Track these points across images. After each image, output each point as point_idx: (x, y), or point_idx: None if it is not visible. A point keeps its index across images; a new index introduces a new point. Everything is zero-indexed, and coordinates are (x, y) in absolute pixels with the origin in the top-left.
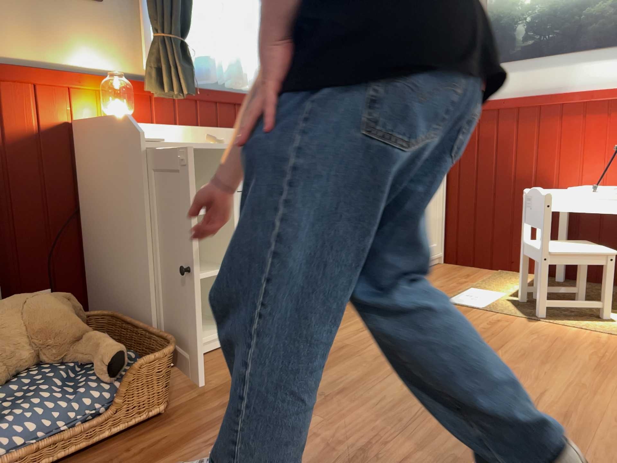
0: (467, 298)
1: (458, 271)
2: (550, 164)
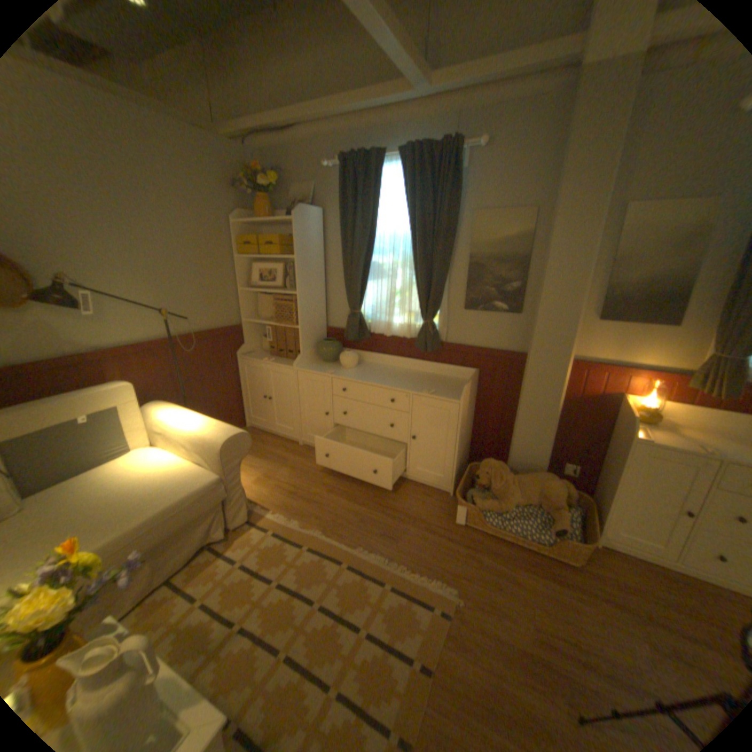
0: None
1: None
2: None
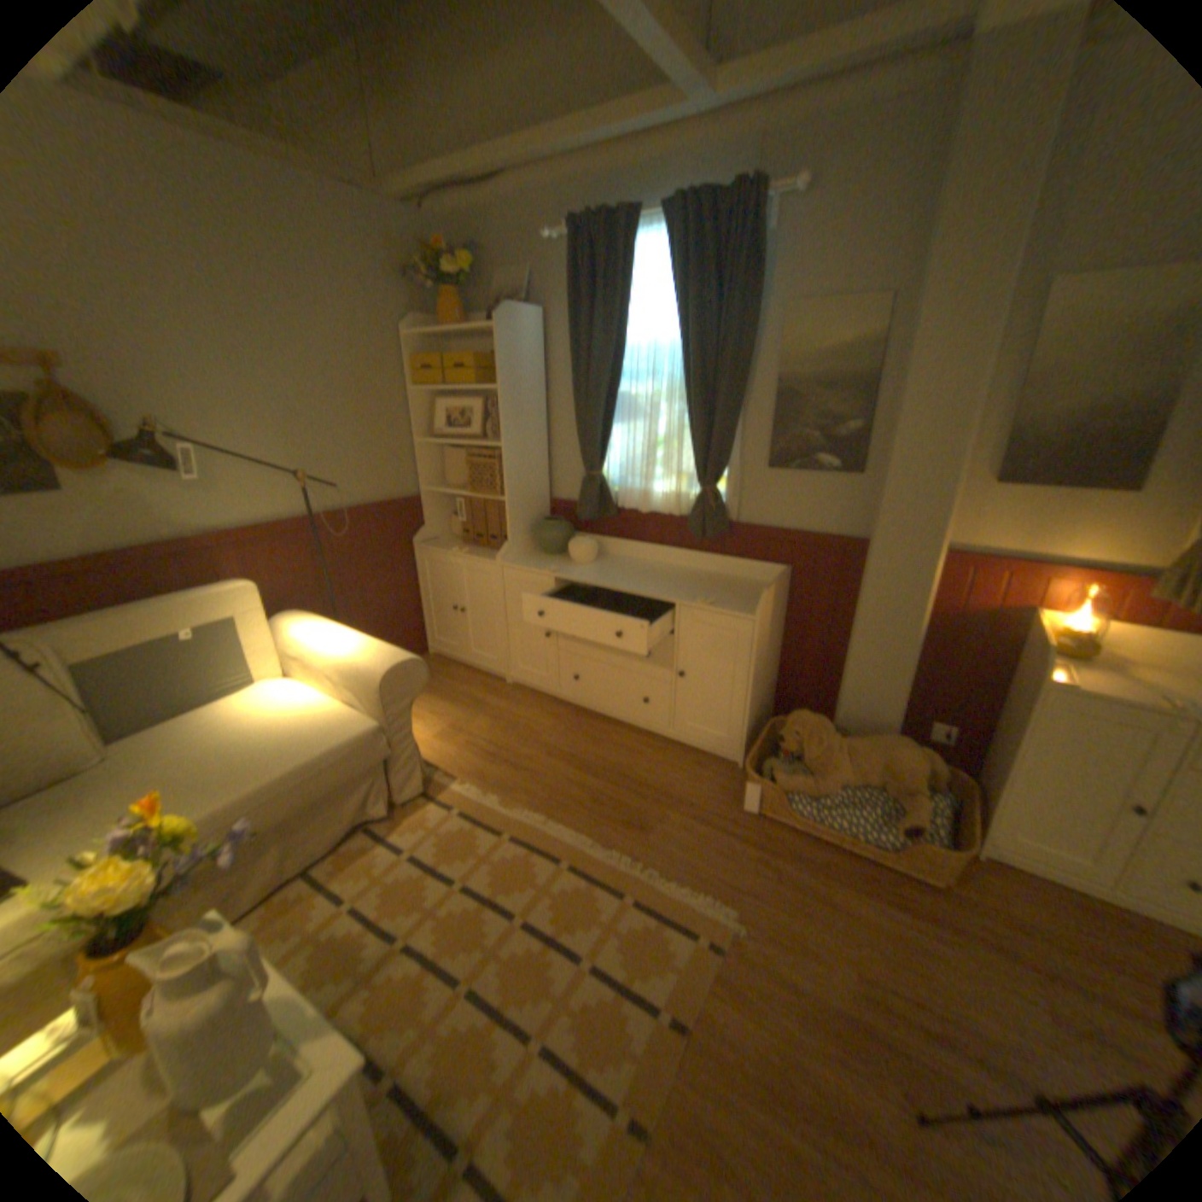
0: None
1: None
2: None
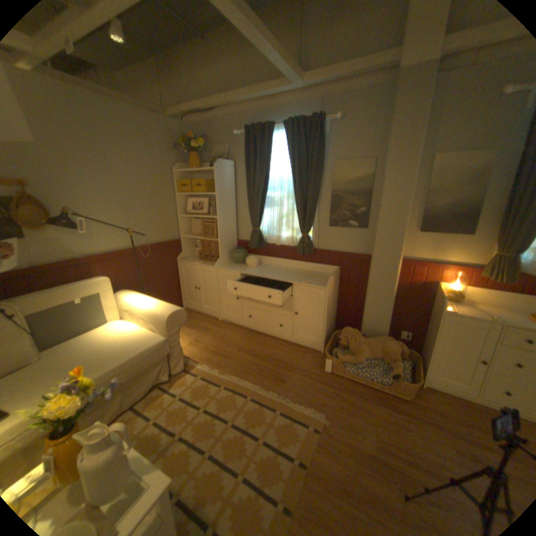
0: None
1: None
2: None
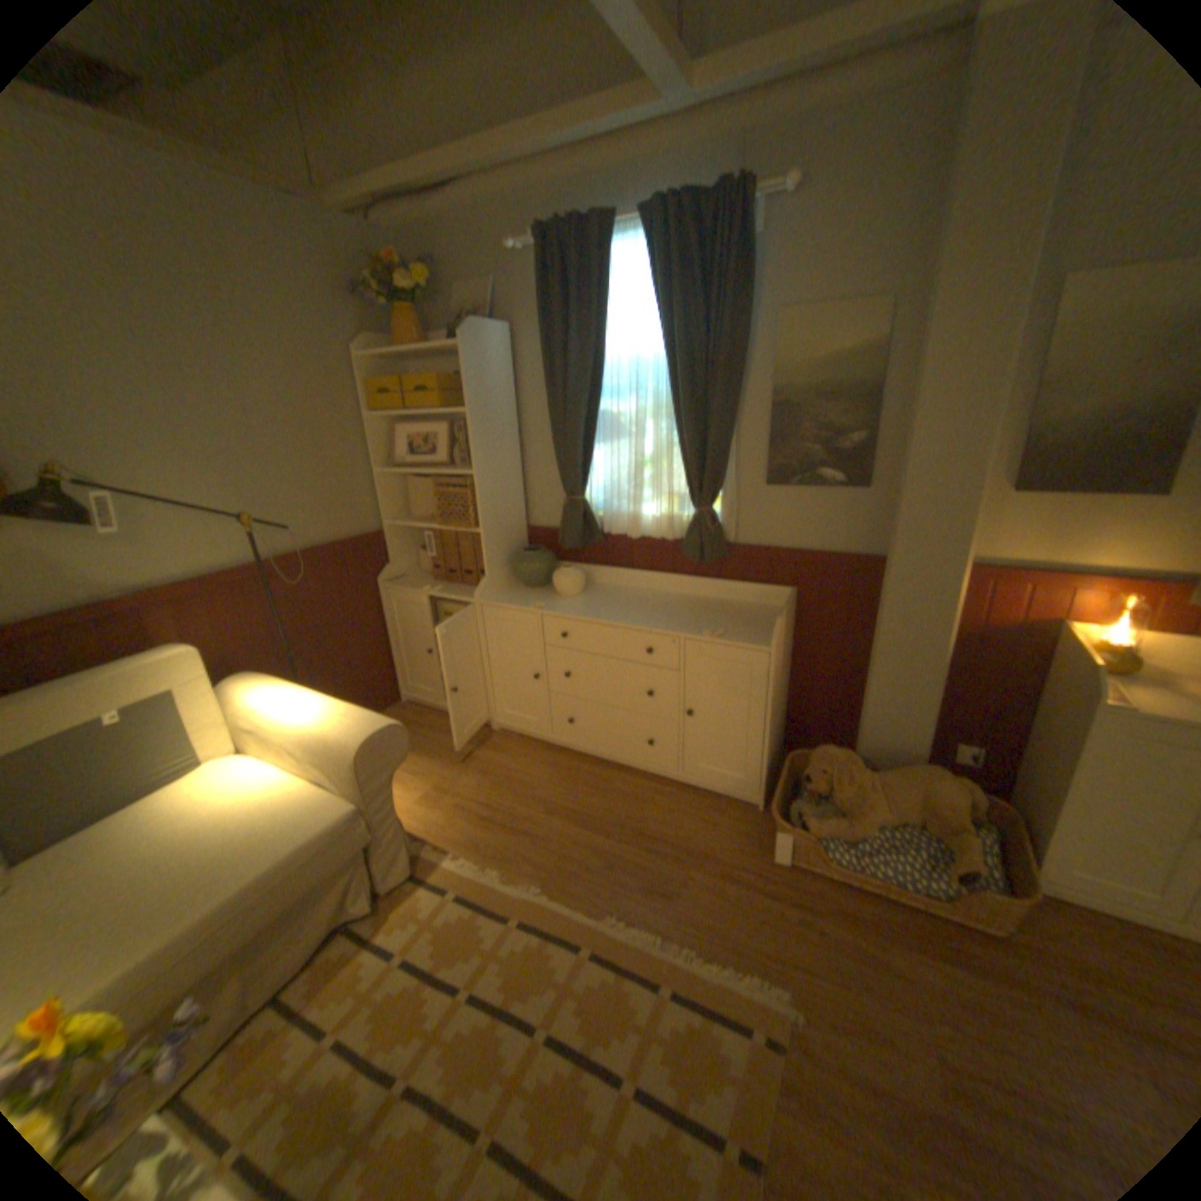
0: None
1: None
2: None
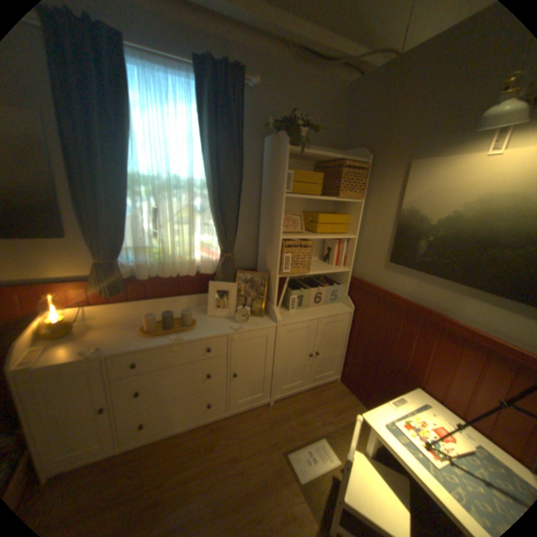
0: (305, 460)
1: (340, 402)
2: (423, 369)
